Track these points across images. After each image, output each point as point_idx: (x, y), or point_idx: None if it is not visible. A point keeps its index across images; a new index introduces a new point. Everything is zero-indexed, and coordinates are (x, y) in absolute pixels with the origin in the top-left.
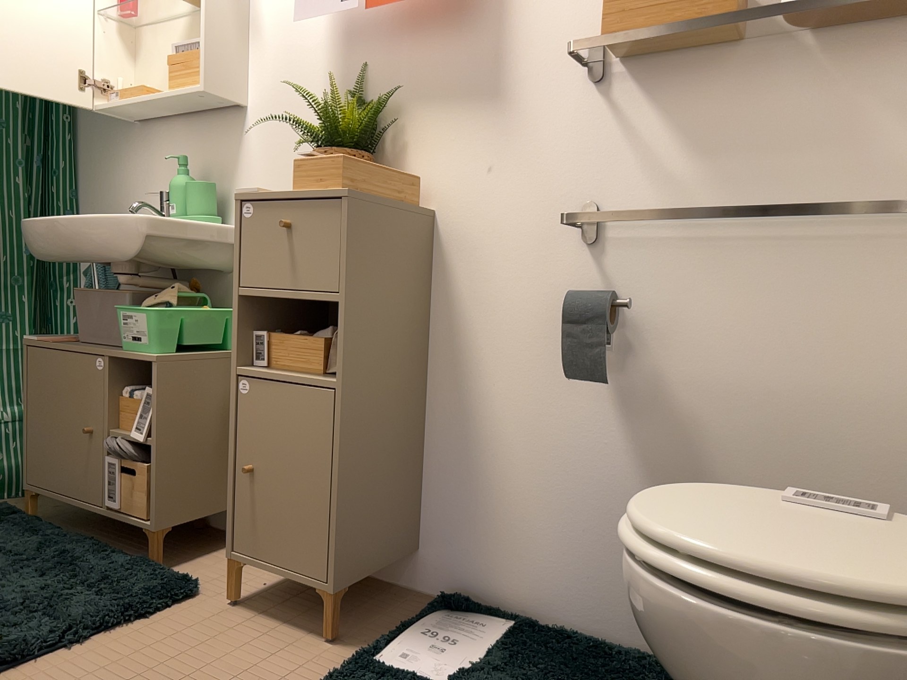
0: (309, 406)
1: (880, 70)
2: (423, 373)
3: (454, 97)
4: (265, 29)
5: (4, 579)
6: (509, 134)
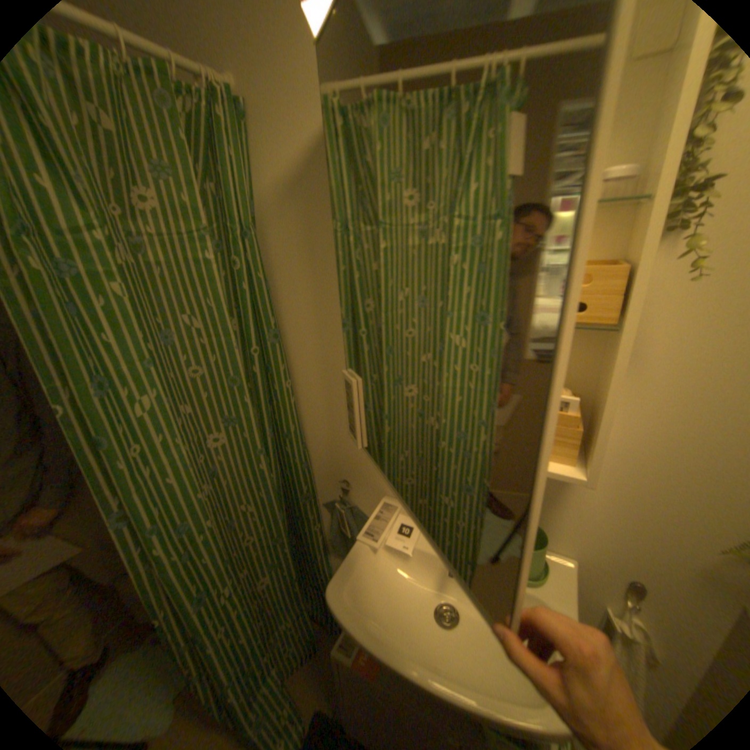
0: None
1: None
2: None
3: None
4: (651, 356)
5: None
6: None
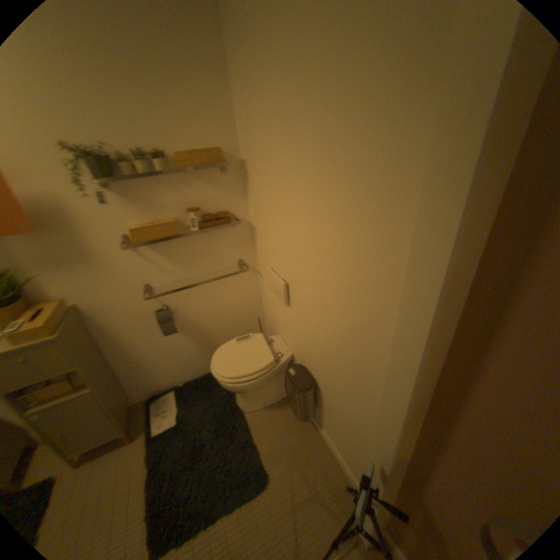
0: (78, 404)
1: (215, 236)
2: (99, 355)
3: (56, 261)
4: None
5: None
6: (96, 271)
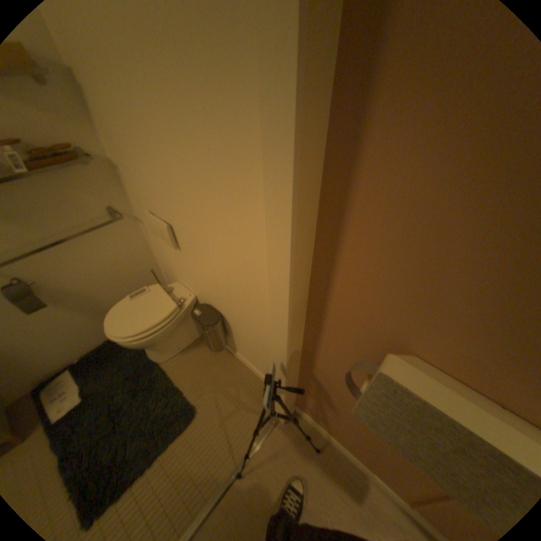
0: None
1: (62, 179)
2: None
3: None
4: None
5: None
6: None
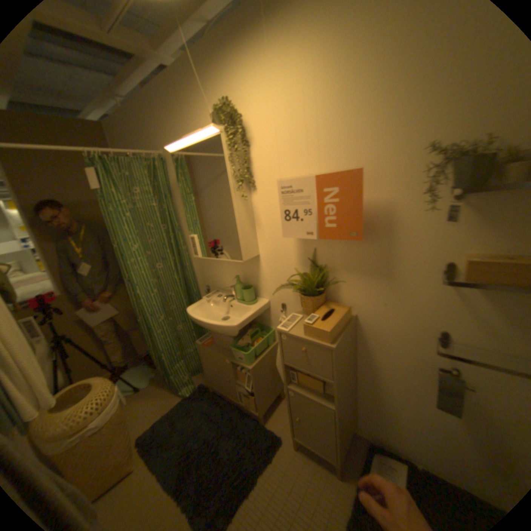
0: (323, 411)
1: None
2: (356, 371)
3: (364, 270)
4: (262, 224)
5: (218, 444)
6: (396, 292)
